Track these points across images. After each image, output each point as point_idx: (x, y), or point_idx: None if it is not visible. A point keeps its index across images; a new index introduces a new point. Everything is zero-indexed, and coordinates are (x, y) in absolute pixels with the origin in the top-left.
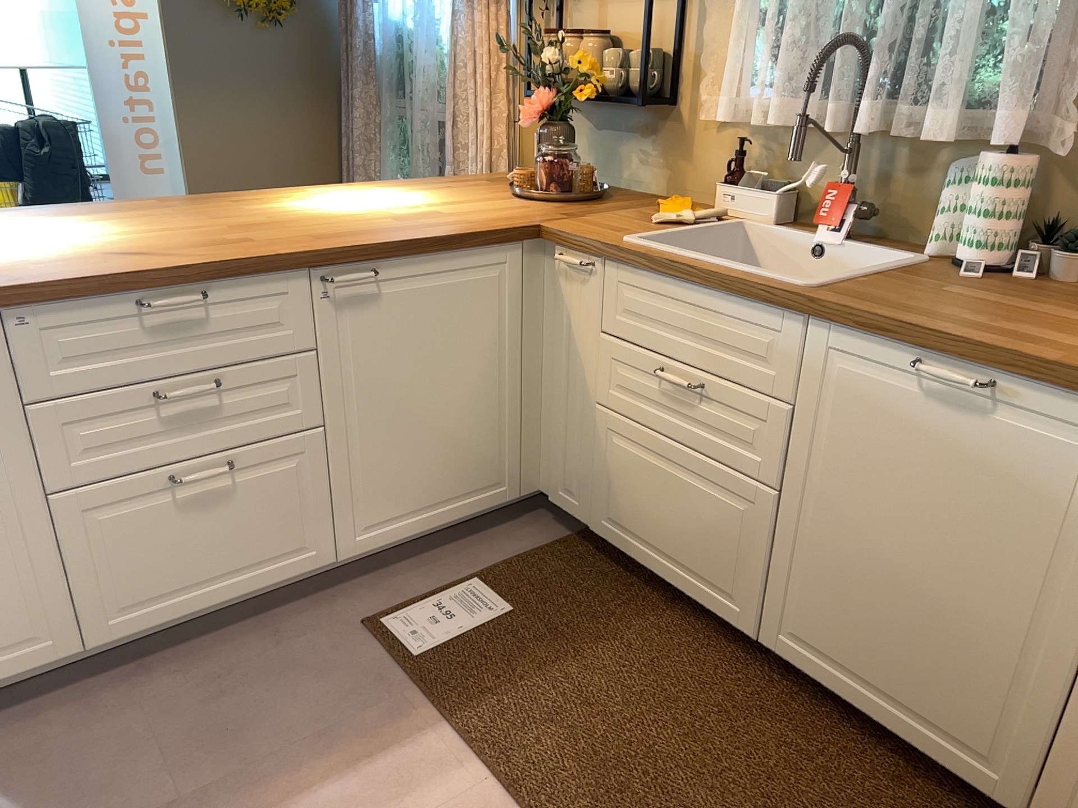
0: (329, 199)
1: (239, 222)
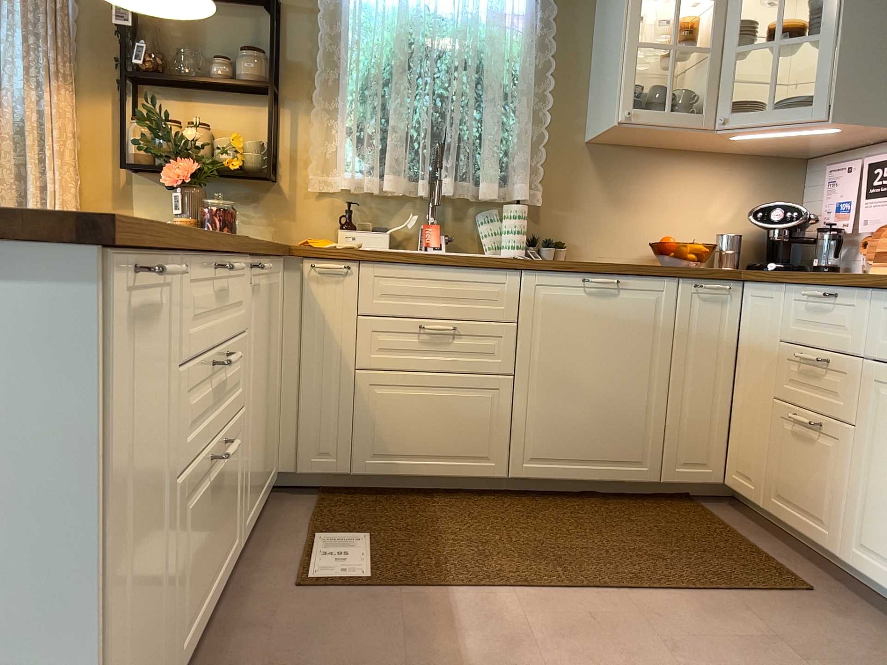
0: None
1: None
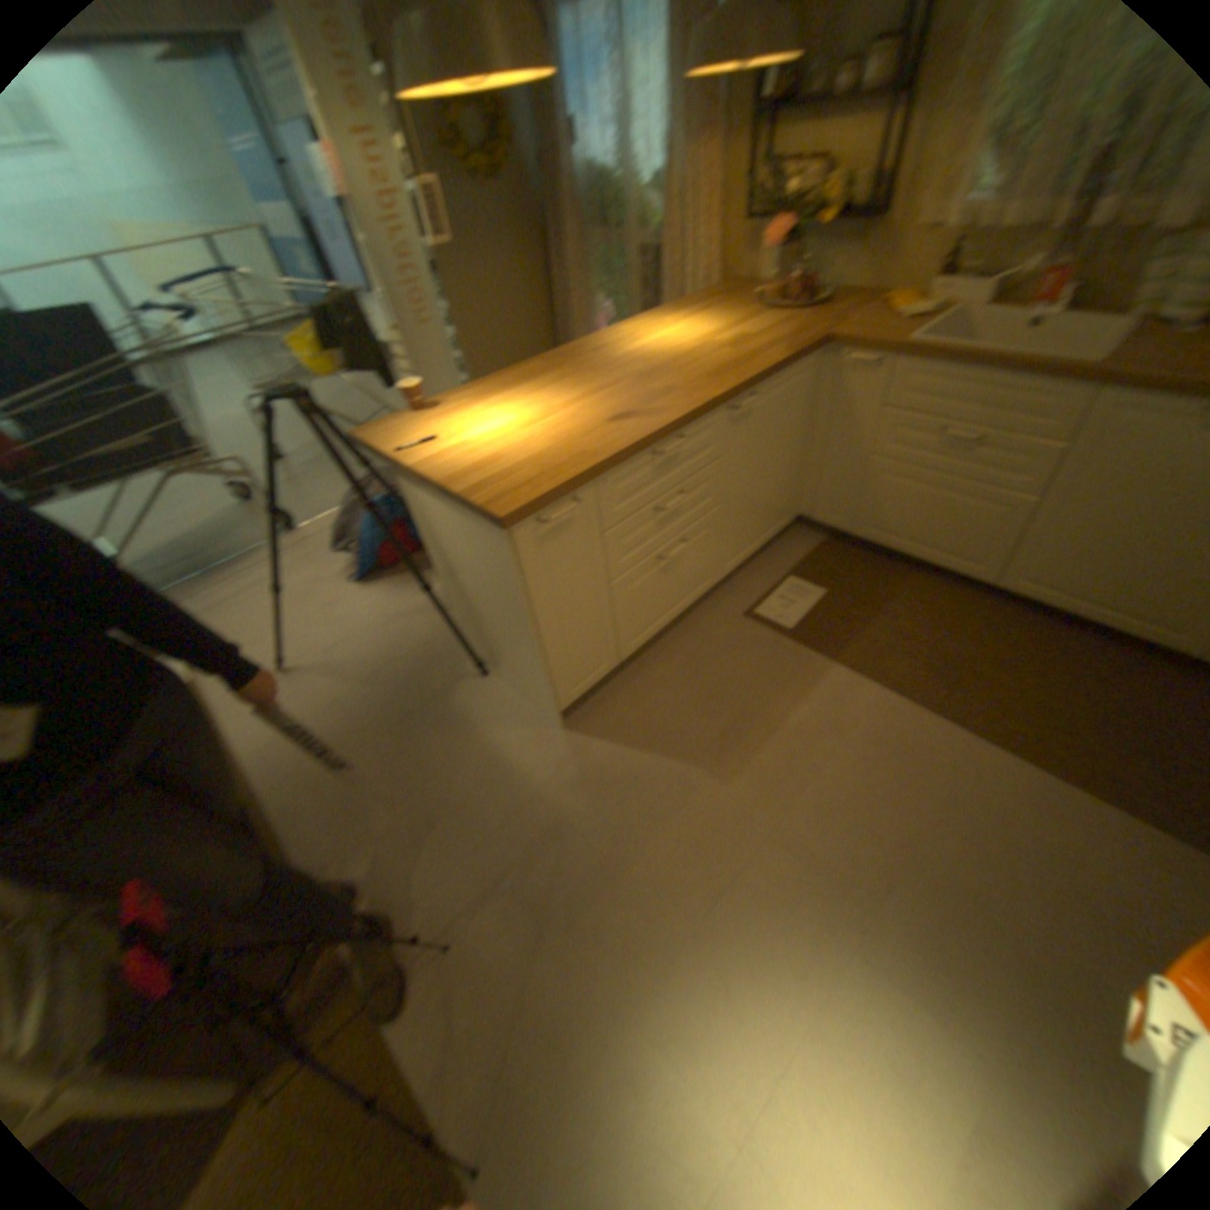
0: (652, 334)
1: (636, 371)
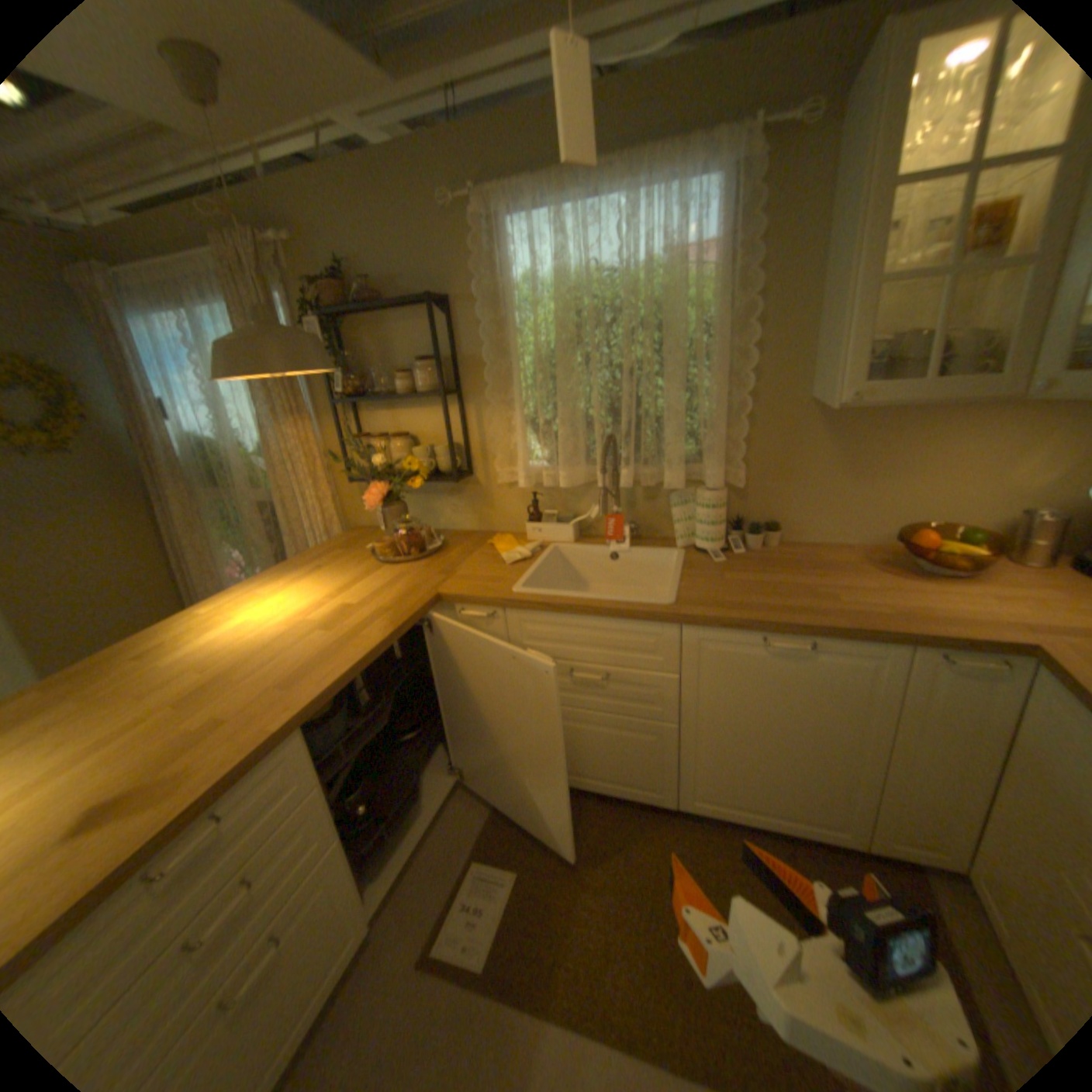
0: (231, 619)
1: (175, 695)
